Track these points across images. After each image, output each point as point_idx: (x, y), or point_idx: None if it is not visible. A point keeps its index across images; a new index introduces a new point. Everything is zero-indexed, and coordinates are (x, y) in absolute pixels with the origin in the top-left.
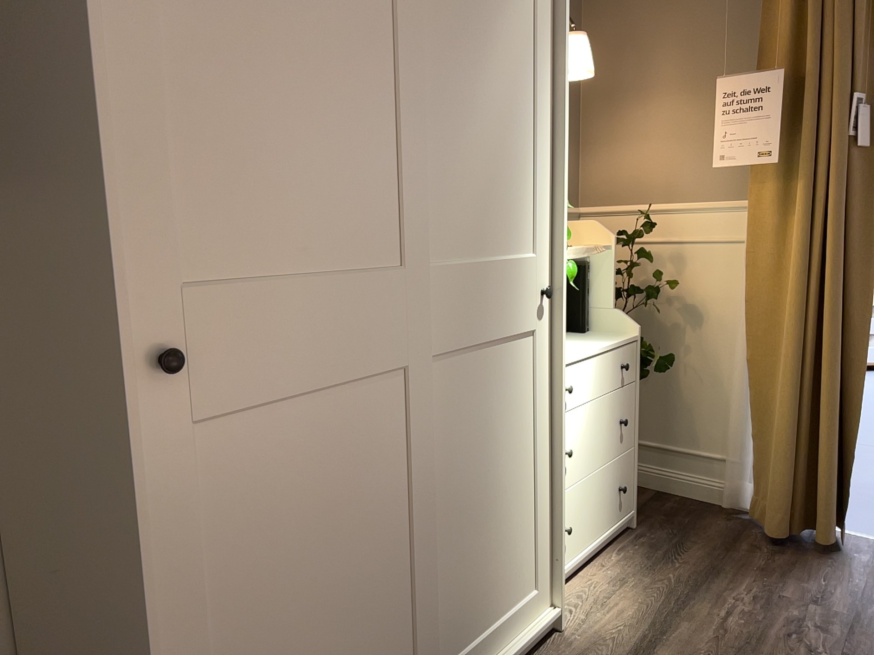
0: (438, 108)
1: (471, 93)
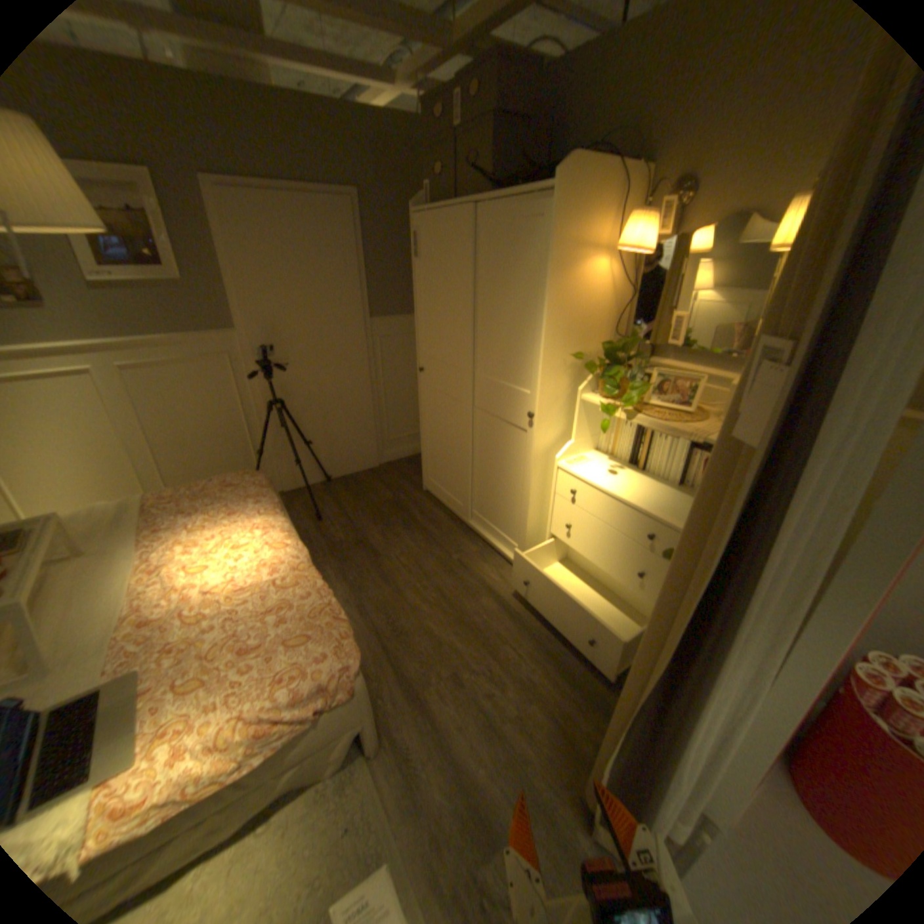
0: (483, 305)
1: (500, 296)
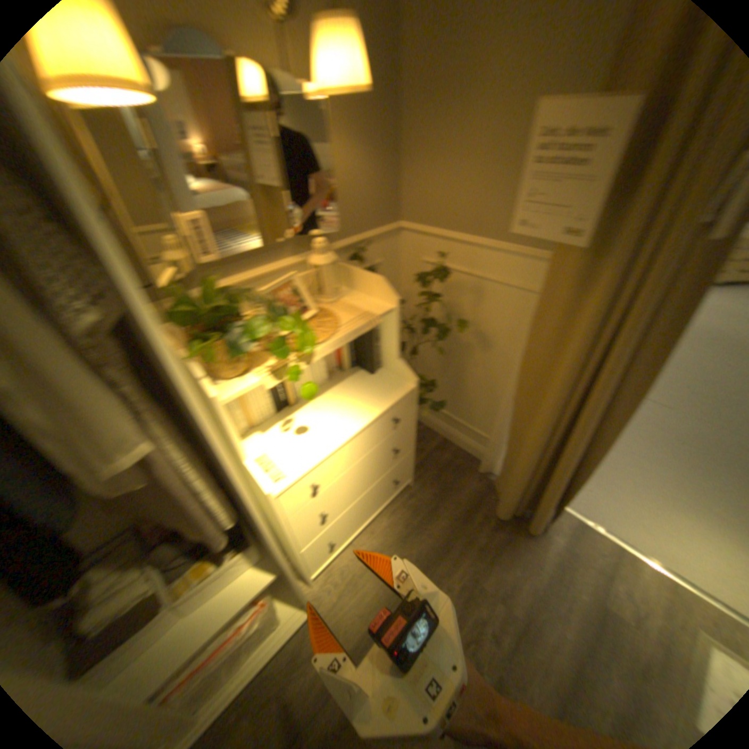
0: None
1: None
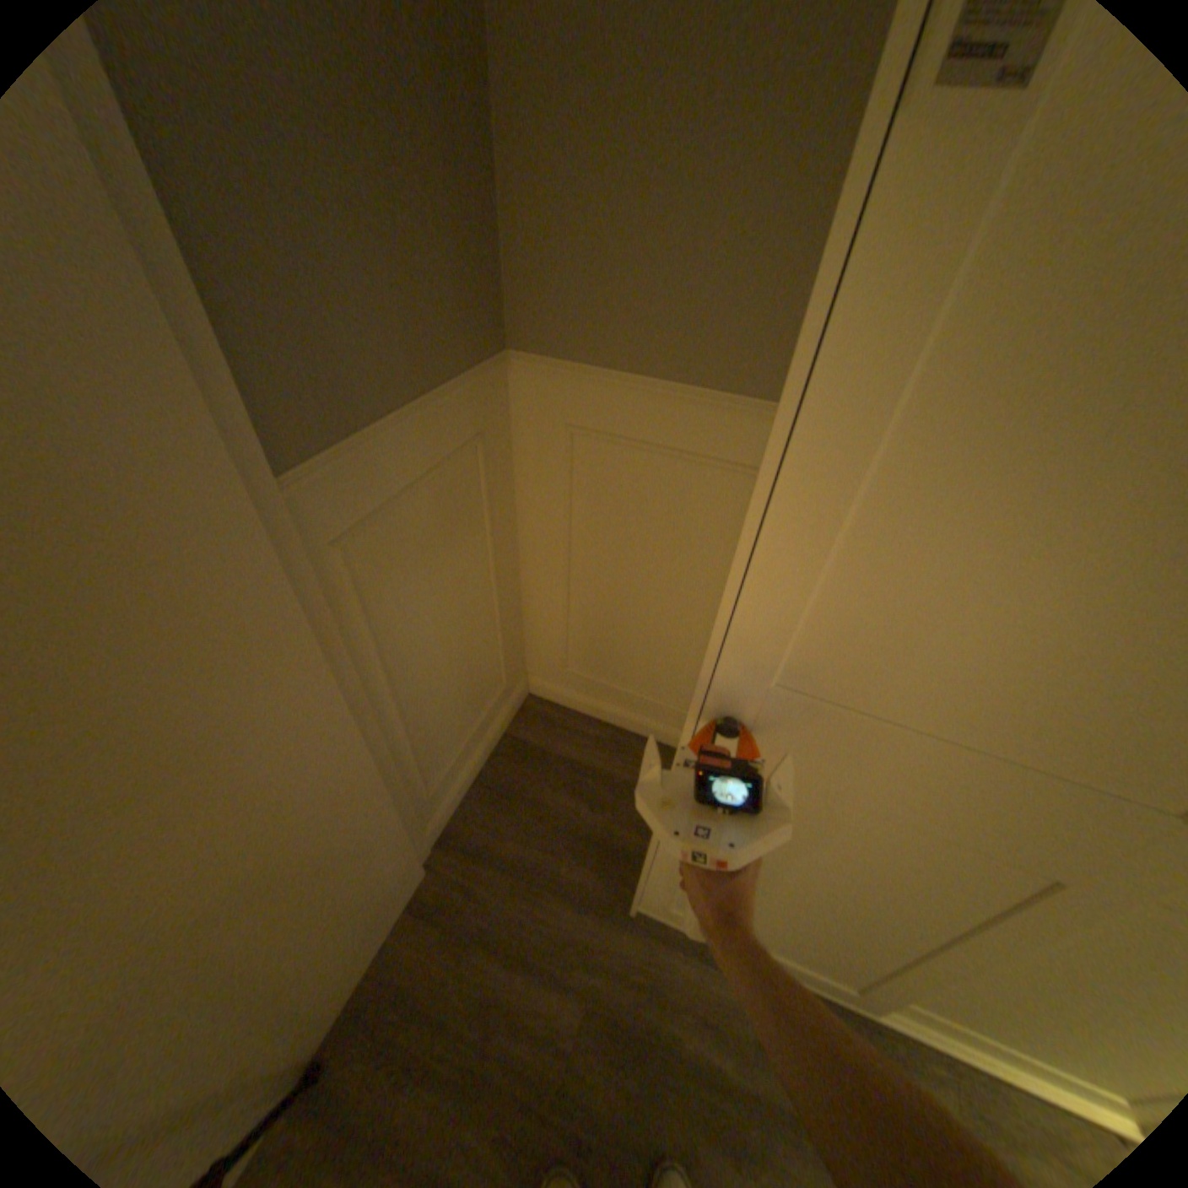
0: None
1: None
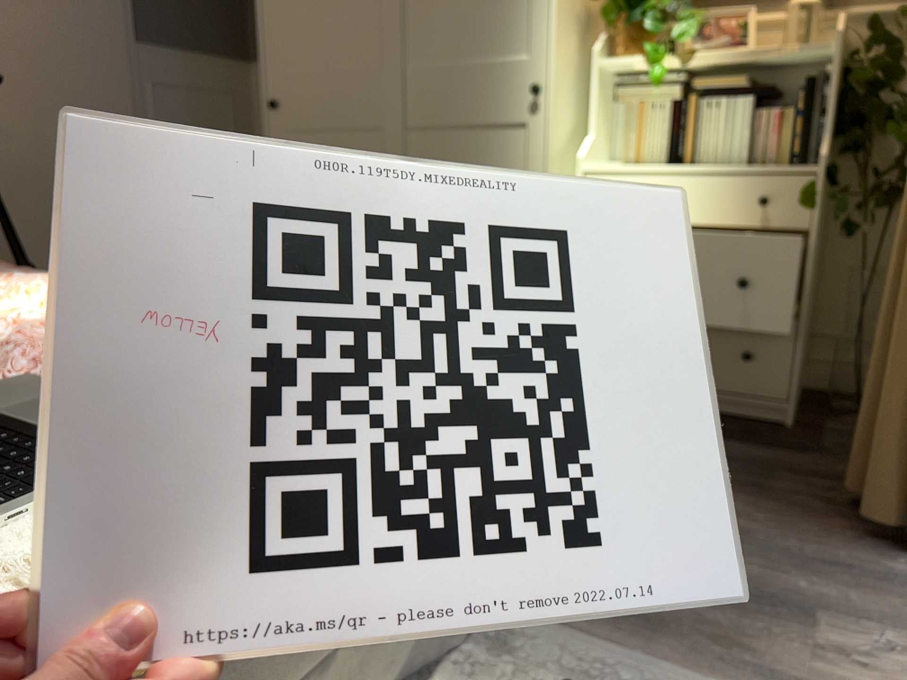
0: None
1: None
